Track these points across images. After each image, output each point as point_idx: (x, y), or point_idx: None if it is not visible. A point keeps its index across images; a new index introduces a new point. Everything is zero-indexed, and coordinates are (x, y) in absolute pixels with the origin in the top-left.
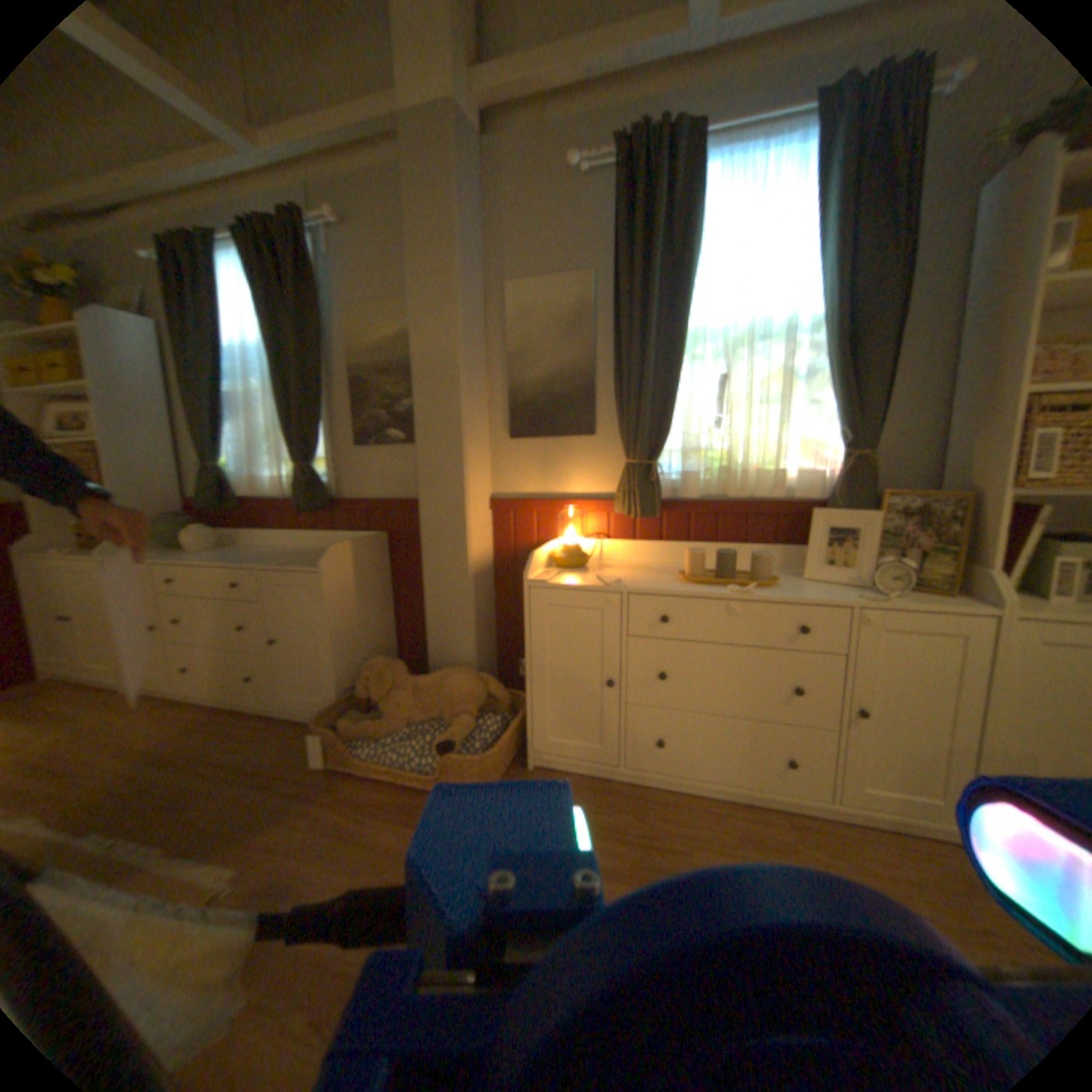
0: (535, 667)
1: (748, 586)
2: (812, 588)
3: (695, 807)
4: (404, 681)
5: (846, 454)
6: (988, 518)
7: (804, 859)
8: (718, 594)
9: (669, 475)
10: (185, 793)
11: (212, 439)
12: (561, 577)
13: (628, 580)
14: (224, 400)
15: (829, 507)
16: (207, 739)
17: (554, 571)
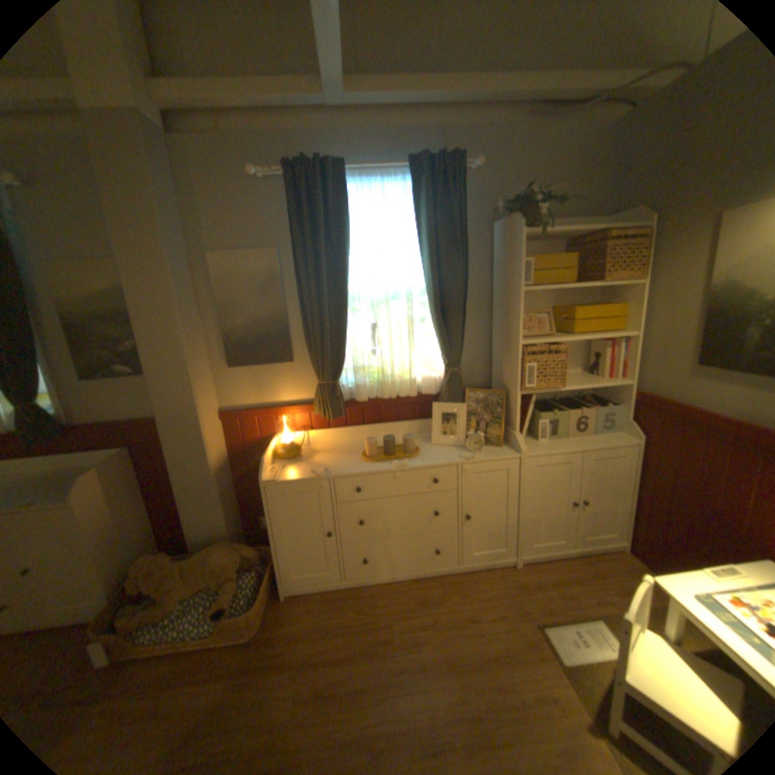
0: (274, 533)
1: (403, 458)
2: (436, 452)
3: (389, 592)
4: (170, 571)
5: (445, 365)
6: (511, 404)
7: (448, 605)
8: (387, 469)
9: (347, 387)
10: None
11: None
12: (285, 471)
13: (331, 465)
14: None
15: (439, 398)
16: None
17: (279, 467)
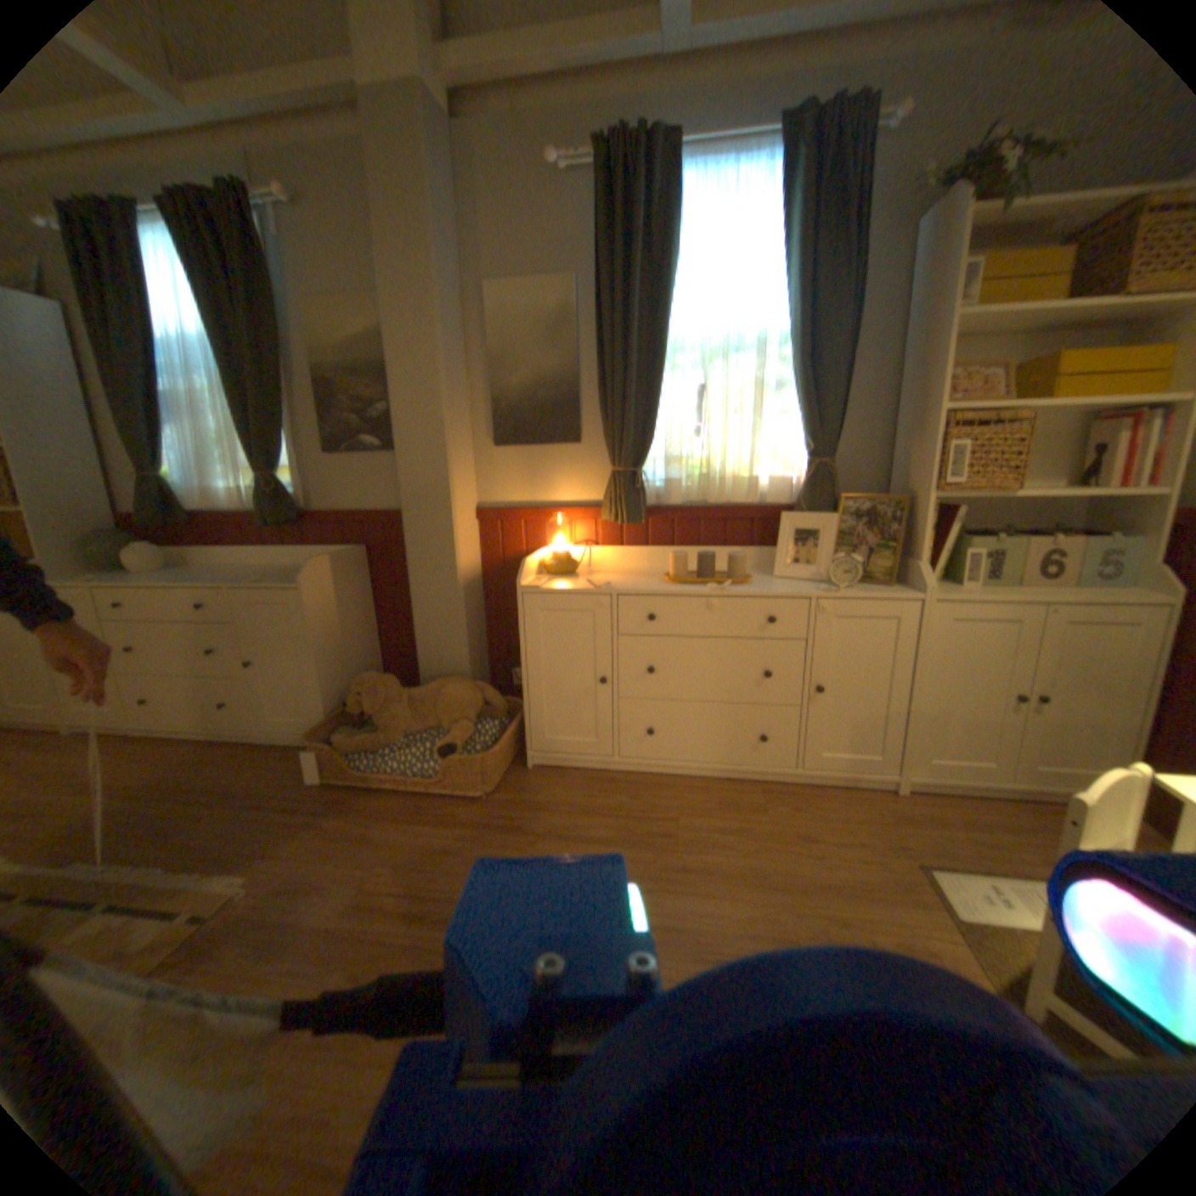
0: (530, 672)
1: (725, 584)
2: (779, 584)
3: (681, 785)
4: (398, 694)
5: (811, 462)
6: (918, 518)
7: (771, 814)
8: (698, 592)
9: (653, 482)
10: (172, 819)
11: (153, 445)
12: (553, 583)
13: (617, 583)
14: (163, 401)
15: (795, 511)
16: (184, 769)
17: (546, 578)
